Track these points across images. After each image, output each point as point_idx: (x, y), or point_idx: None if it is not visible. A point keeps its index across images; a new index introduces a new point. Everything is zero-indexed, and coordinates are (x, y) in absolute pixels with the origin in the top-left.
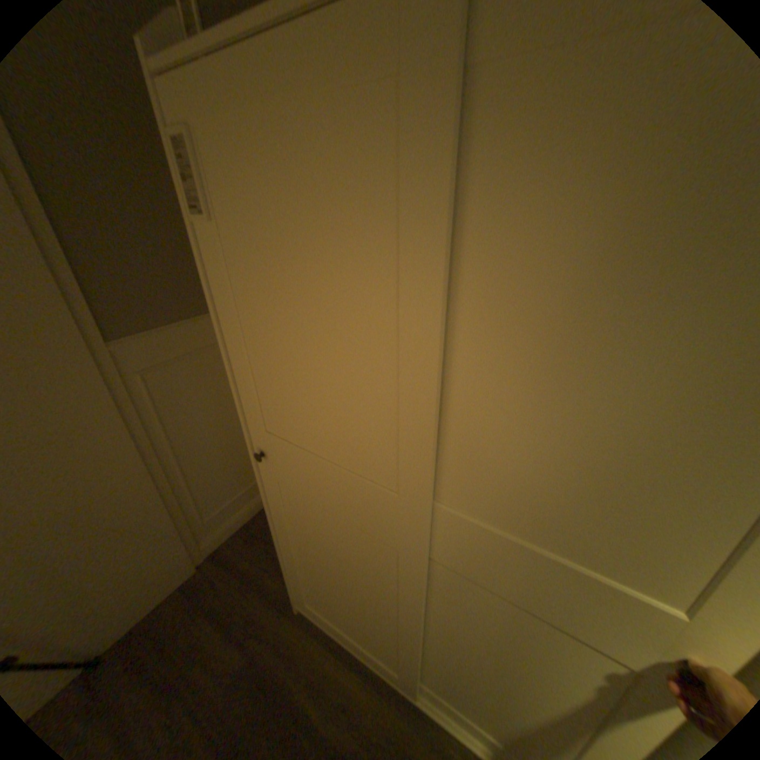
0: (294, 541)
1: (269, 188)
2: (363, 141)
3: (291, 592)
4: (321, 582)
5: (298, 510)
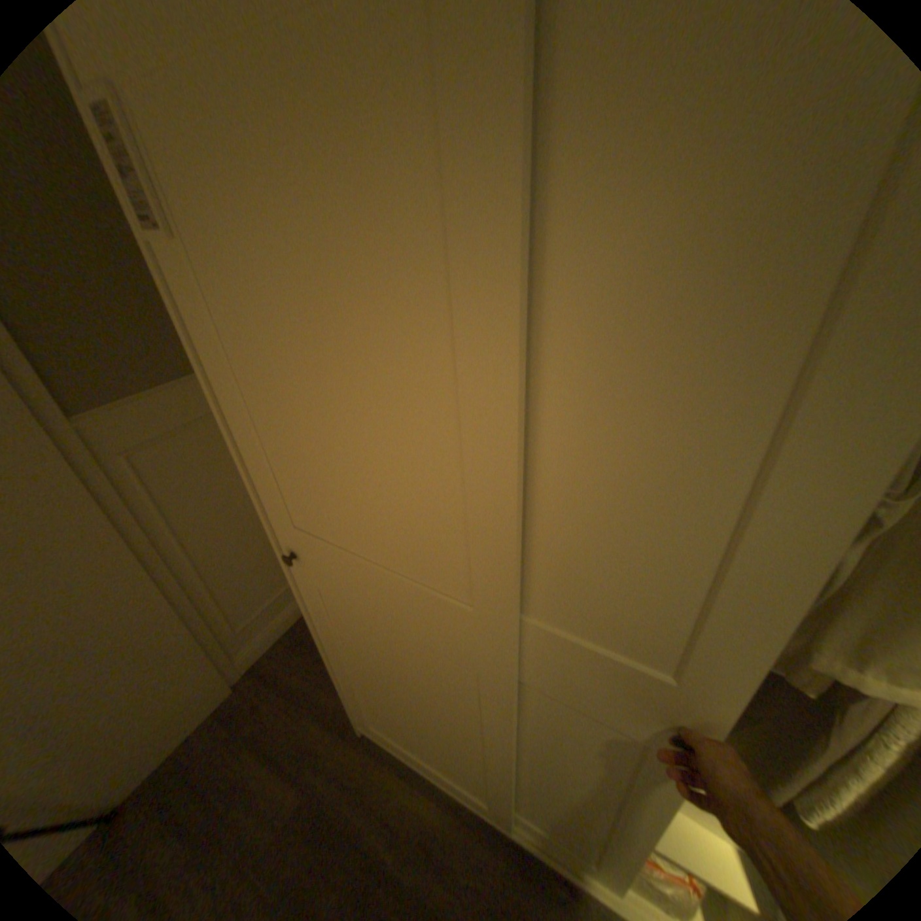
0: (346, 657)
1: (246, 180)
2: (377, 88)
3: (350, 712)
4: (385, 703)
5: (347, 622)
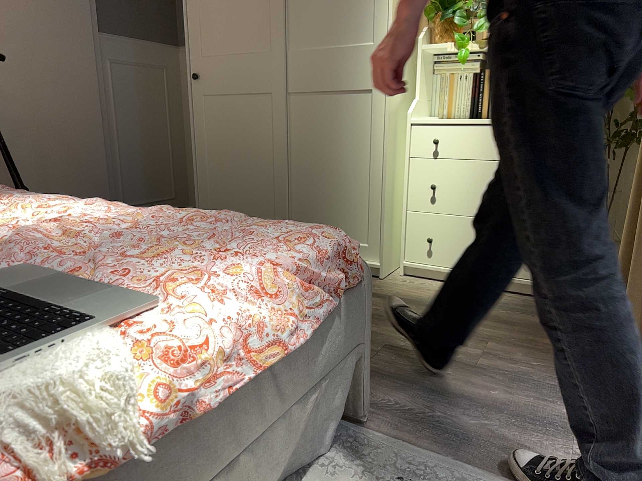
0: (209, 149)
1: None
2: None
3: None
4: (226, 178)
5: (216, 112)
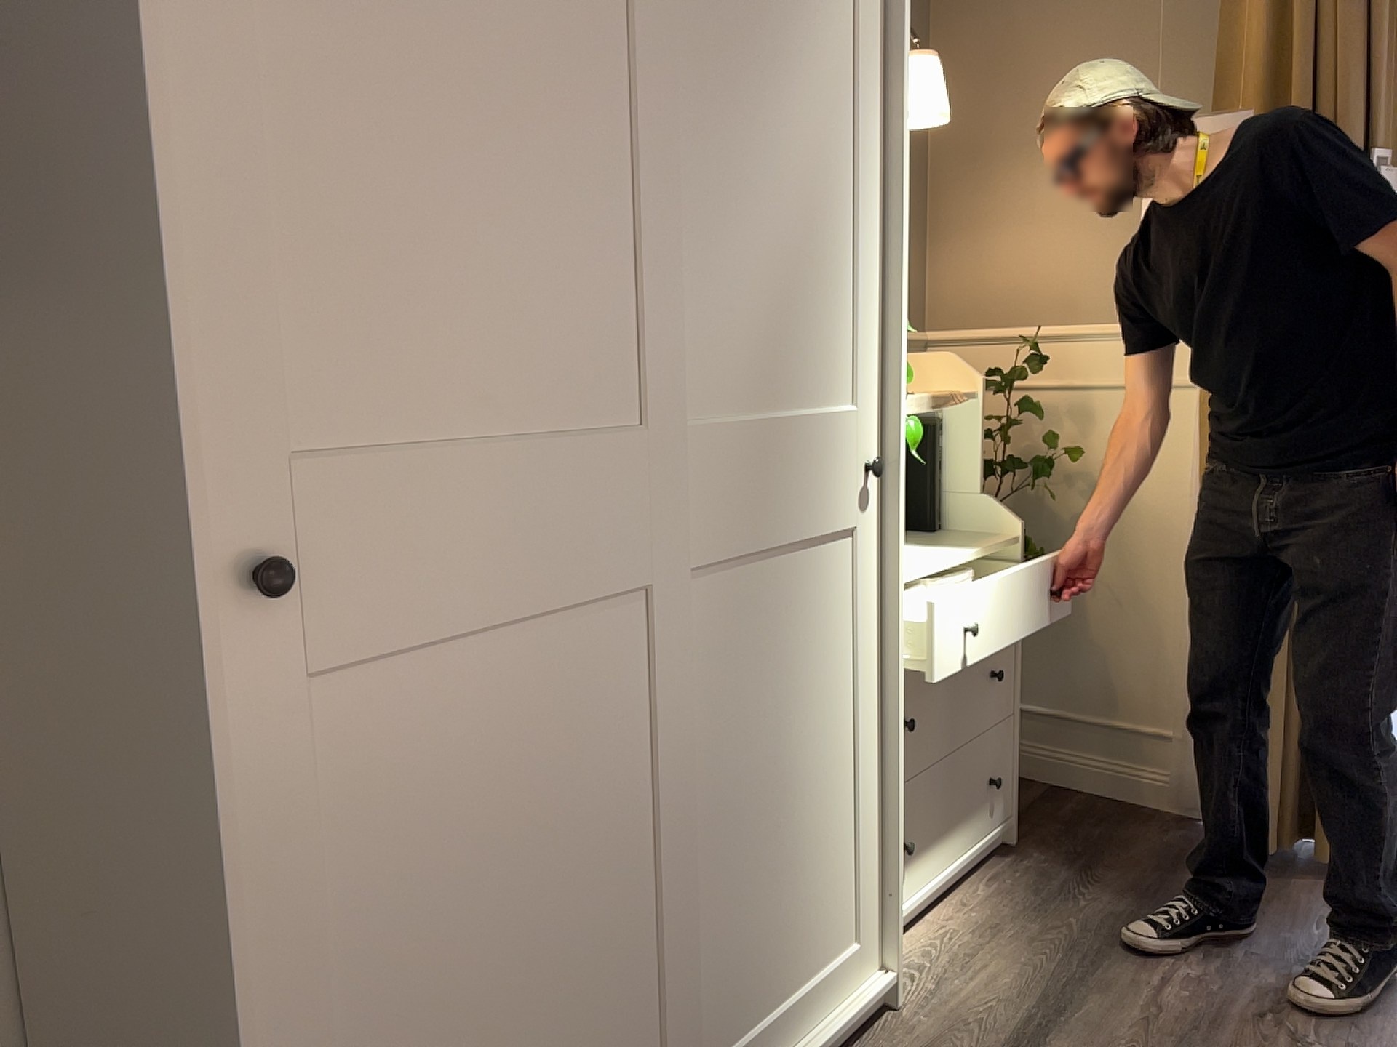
0: (369, 946)
1: None
2: None
3: None
4: (467, 1031)
5: (409, 735)
